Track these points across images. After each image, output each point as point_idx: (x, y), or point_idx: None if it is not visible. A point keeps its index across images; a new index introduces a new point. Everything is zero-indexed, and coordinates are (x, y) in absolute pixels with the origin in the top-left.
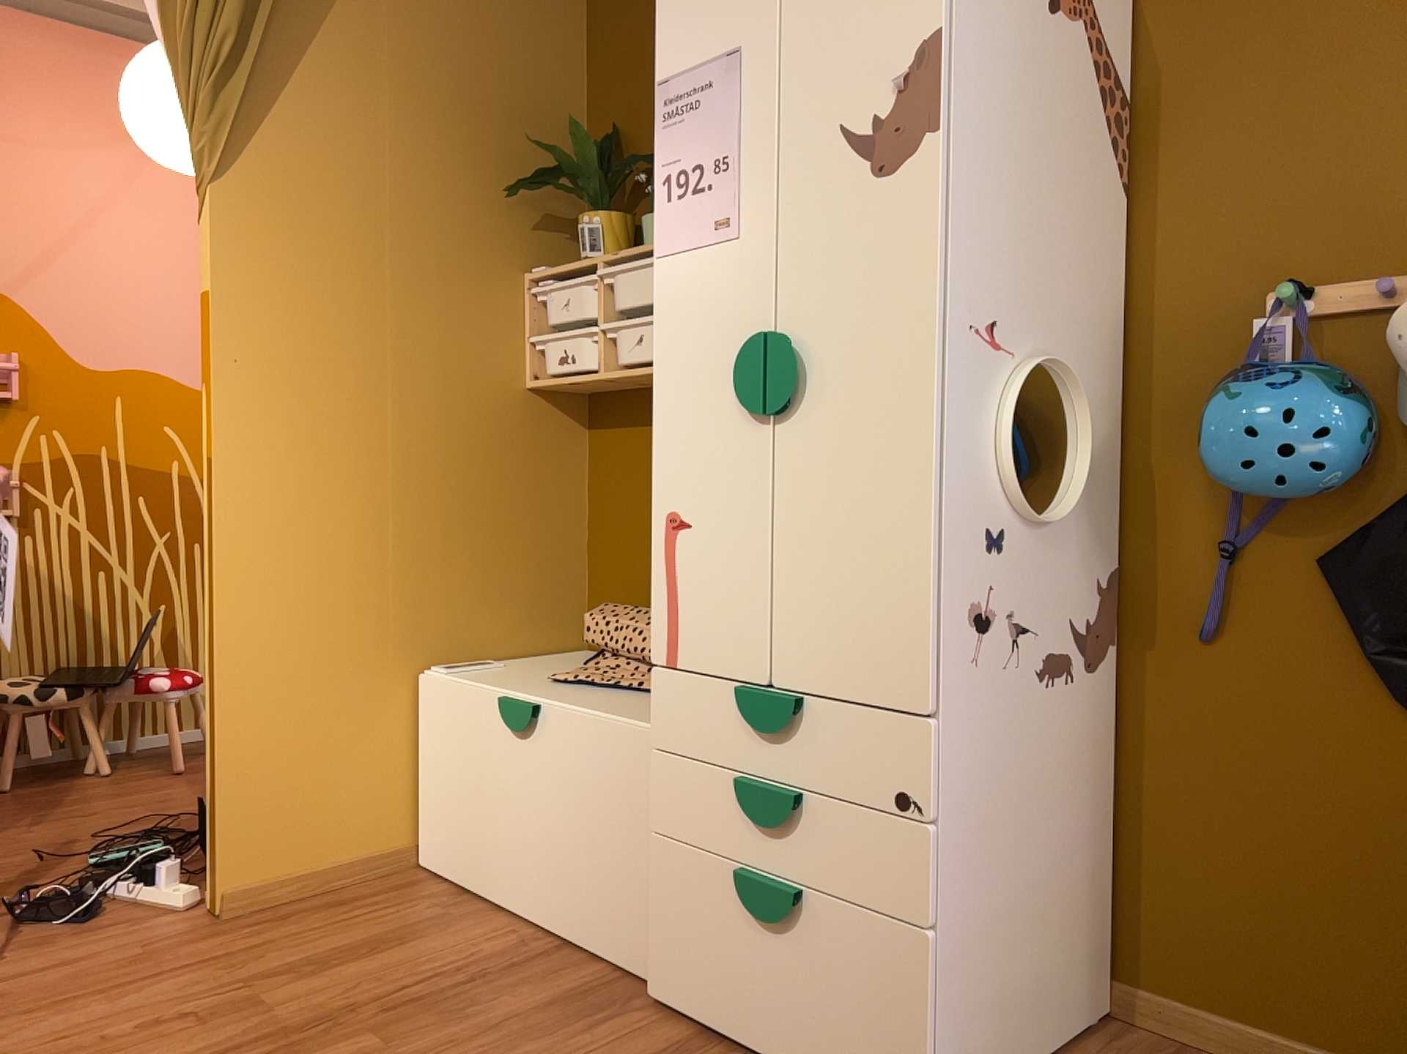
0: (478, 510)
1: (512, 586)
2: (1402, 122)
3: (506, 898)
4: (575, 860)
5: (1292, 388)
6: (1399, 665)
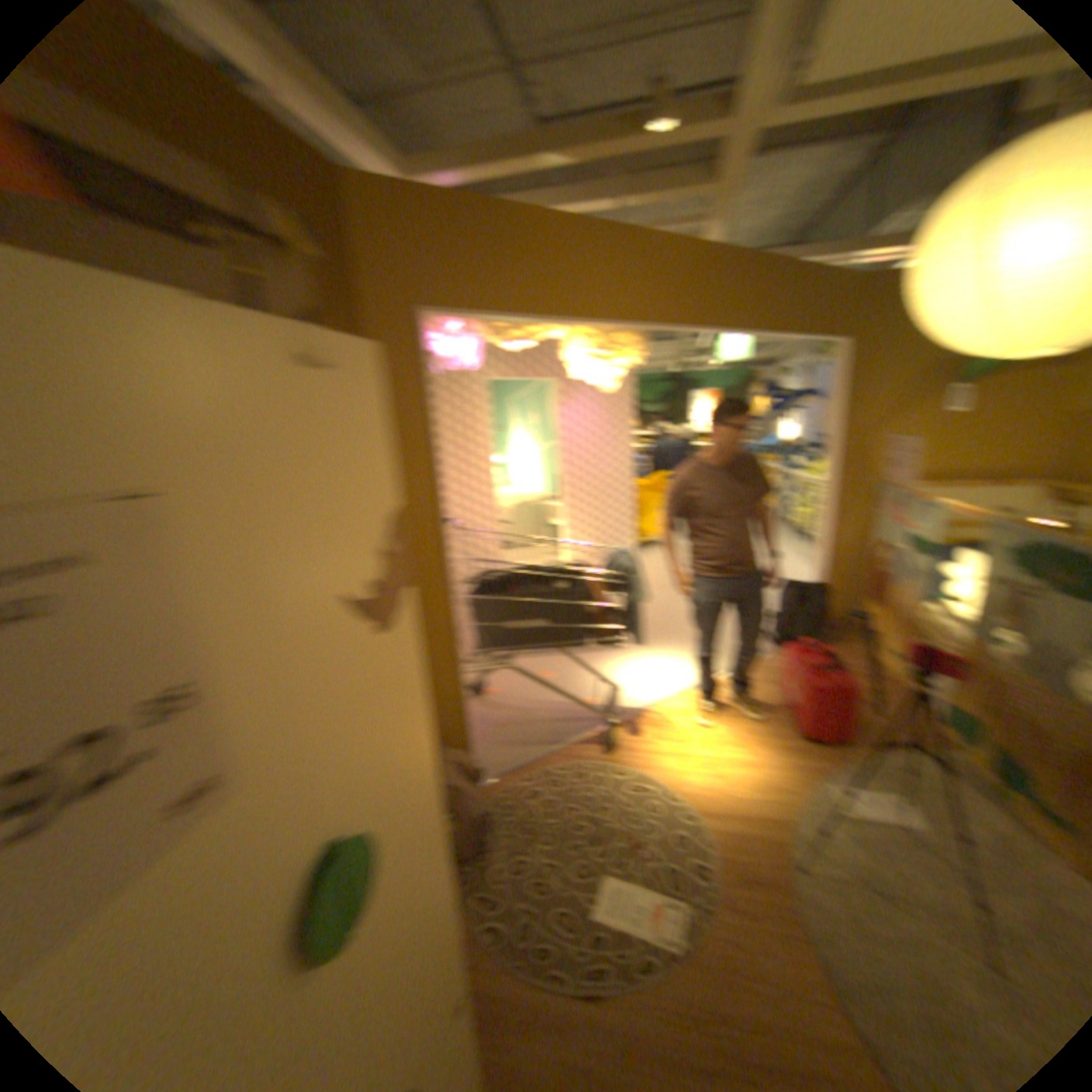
0: None
1: None
2: None
3: None
4: None
5: None
6: None
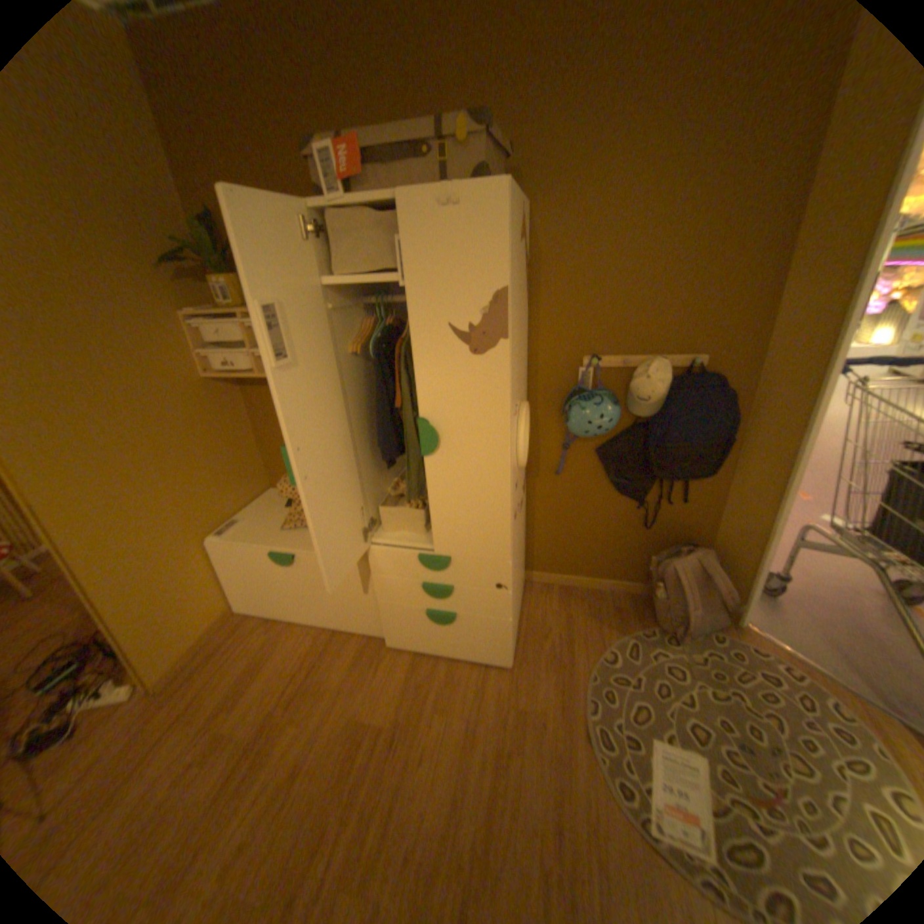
0: (200, 454)
1: (230, 479)
2: (635, 294)
3: (295, 621)
4: (332, 606)
5: (601, 405)
6: (618, 482)
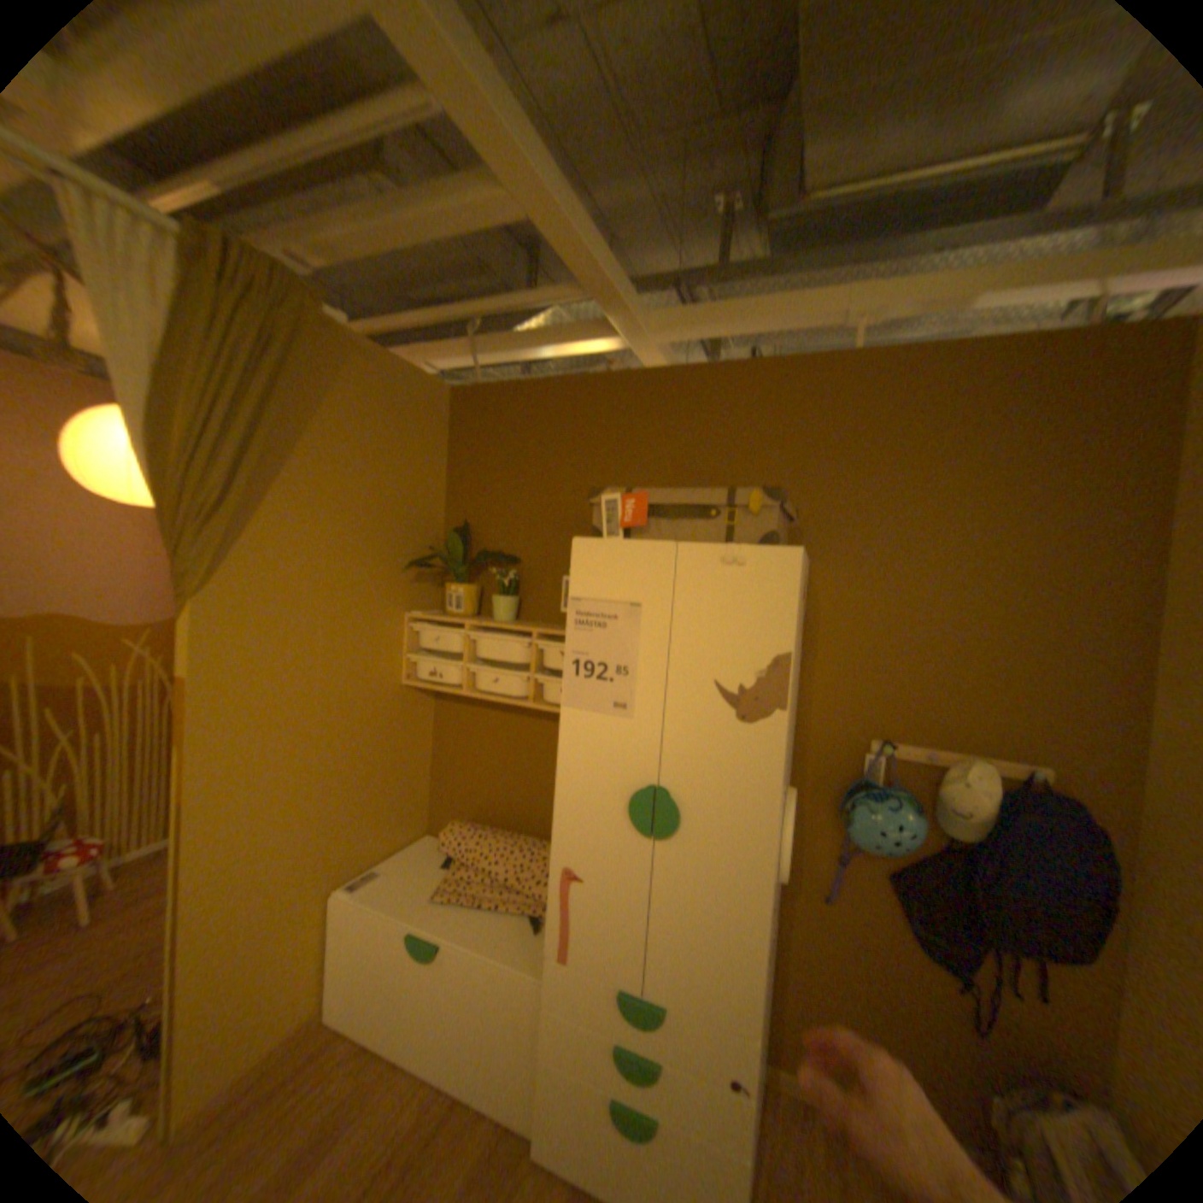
0: (370, 774)
1: (389, 813)
2: (942, 676)
3: (404, 1062)
4: (466, 1050)
5: (900, 813)
6: (928, 939)
